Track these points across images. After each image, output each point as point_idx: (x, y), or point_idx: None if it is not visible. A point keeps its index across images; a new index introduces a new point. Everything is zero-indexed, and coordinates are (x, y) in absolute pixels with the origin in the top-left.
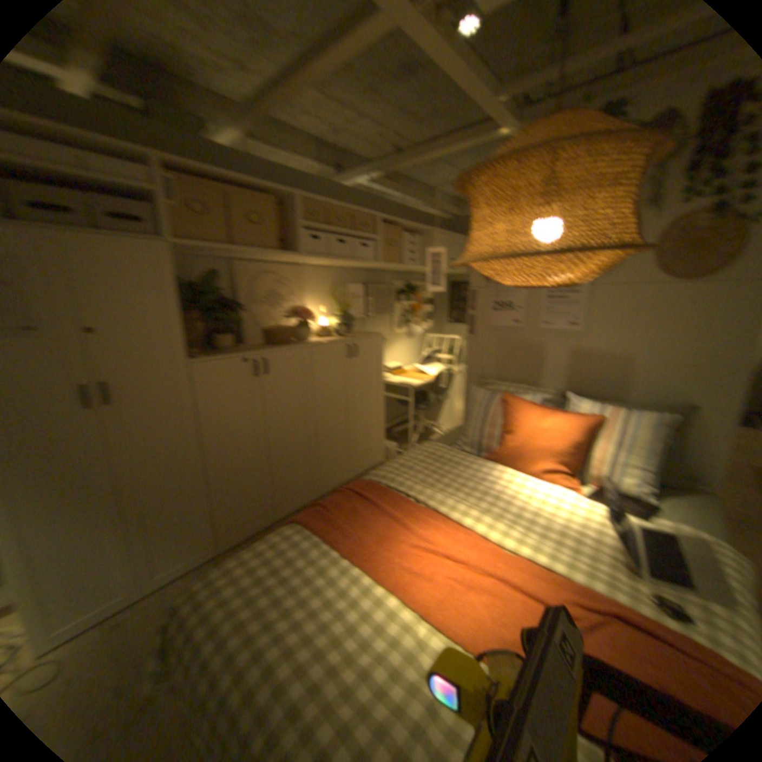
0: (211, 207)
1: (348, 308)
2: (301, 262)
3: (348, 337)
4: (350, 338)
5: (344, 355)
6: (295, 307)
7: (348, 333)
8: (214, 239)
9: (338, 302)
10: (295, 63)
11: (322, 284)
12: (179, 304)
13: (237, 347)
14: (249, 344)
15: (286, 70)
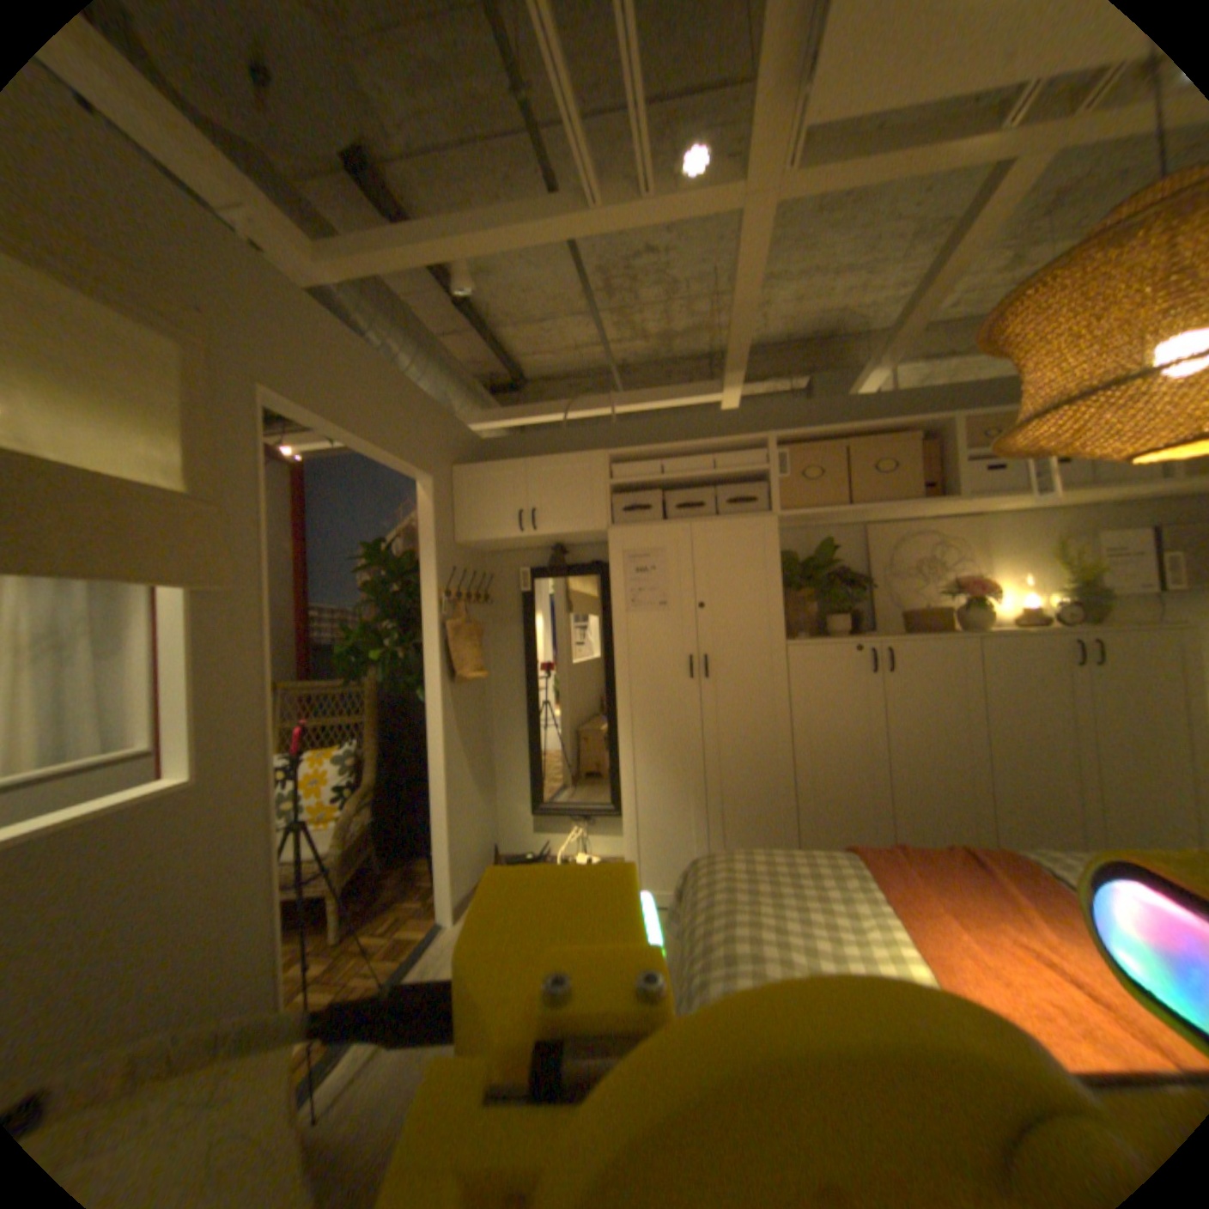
0: (840, 467)
1: (1110, 577)
2: (988, 509)
3: (1092, 627)
4: (1090, 629)
5: (1074, 660)
6: (977, 579)
7: (1103, 623)
8: (842, 502)
9: (1082, 568)
10: (934, 269)
11: (1043, 540)
12: (799, 582)
13: (863, 635)
14: (886, 634)
15: (927, 280)
